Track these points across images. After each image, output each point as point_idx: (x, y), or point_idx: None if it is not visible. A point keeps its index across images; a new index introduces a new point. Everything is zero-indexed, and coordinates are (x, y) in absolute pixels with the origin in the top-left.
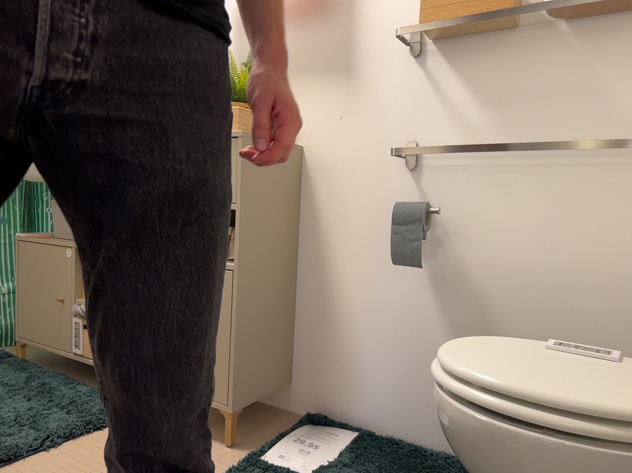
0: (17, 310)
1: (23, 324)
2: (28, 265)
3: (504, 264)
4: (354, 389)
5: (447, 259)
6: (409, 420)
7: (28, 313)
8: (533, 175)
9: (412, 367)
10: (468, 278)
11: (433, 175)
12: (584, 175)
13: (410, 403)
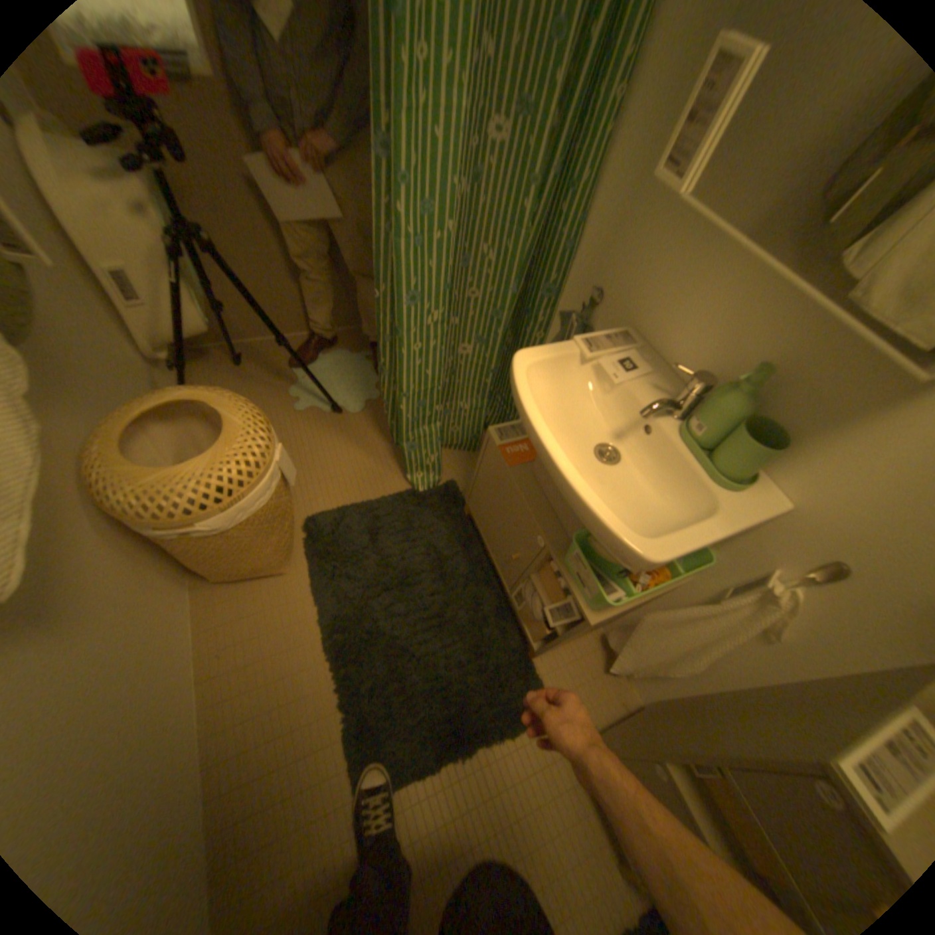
0: (472, 486)
1: (476, 504)
2: (494, 474)
3: None
4: None
5: None
6: None
7: (482, 505)
8: None
9: None
10: None
11: None
12: None
13: None
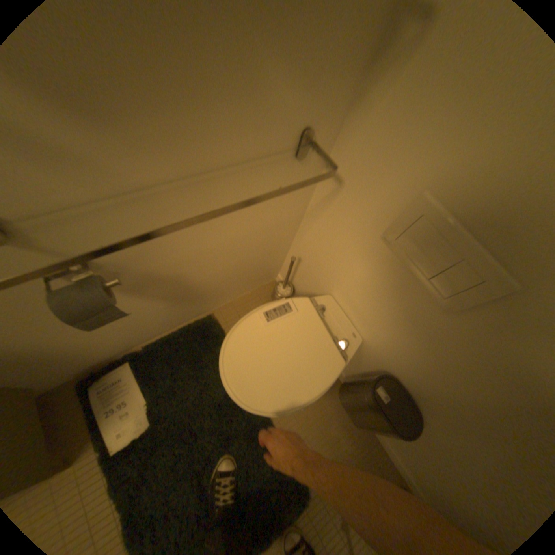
0: None
1: None
2: None
3: (184, 254)
4: (96, 352)
5: (129, 275)
6: (149, 332)
7: None
8: (191, 189)
9: (137, 323)
10: (157, 274)
11: (50, 229)
12: (239, 176)
13: (145, 329)
